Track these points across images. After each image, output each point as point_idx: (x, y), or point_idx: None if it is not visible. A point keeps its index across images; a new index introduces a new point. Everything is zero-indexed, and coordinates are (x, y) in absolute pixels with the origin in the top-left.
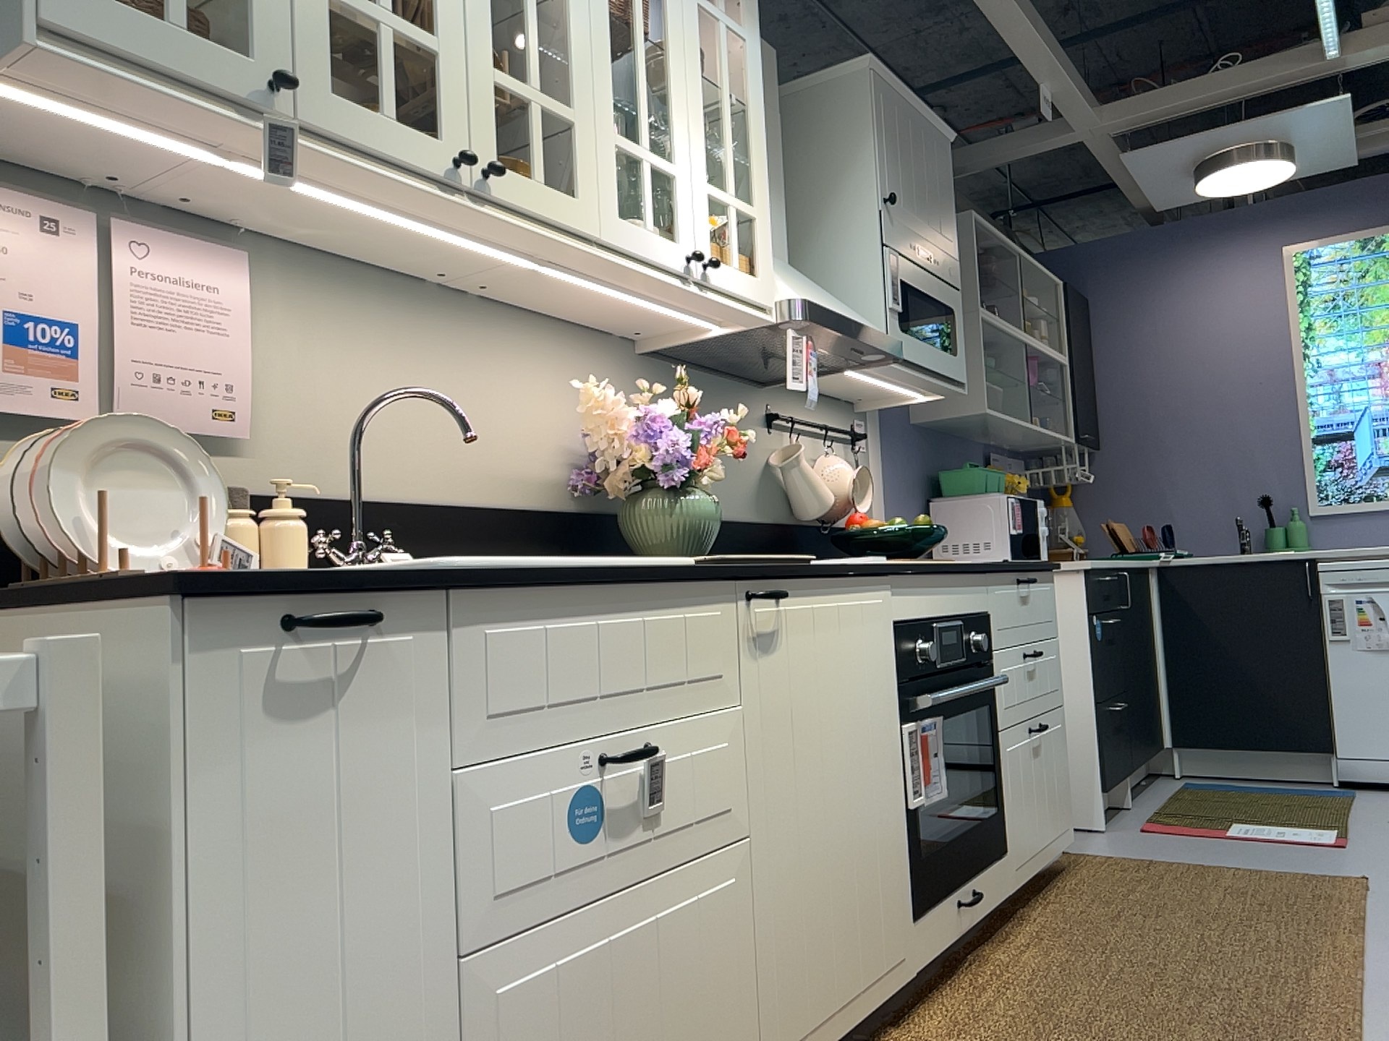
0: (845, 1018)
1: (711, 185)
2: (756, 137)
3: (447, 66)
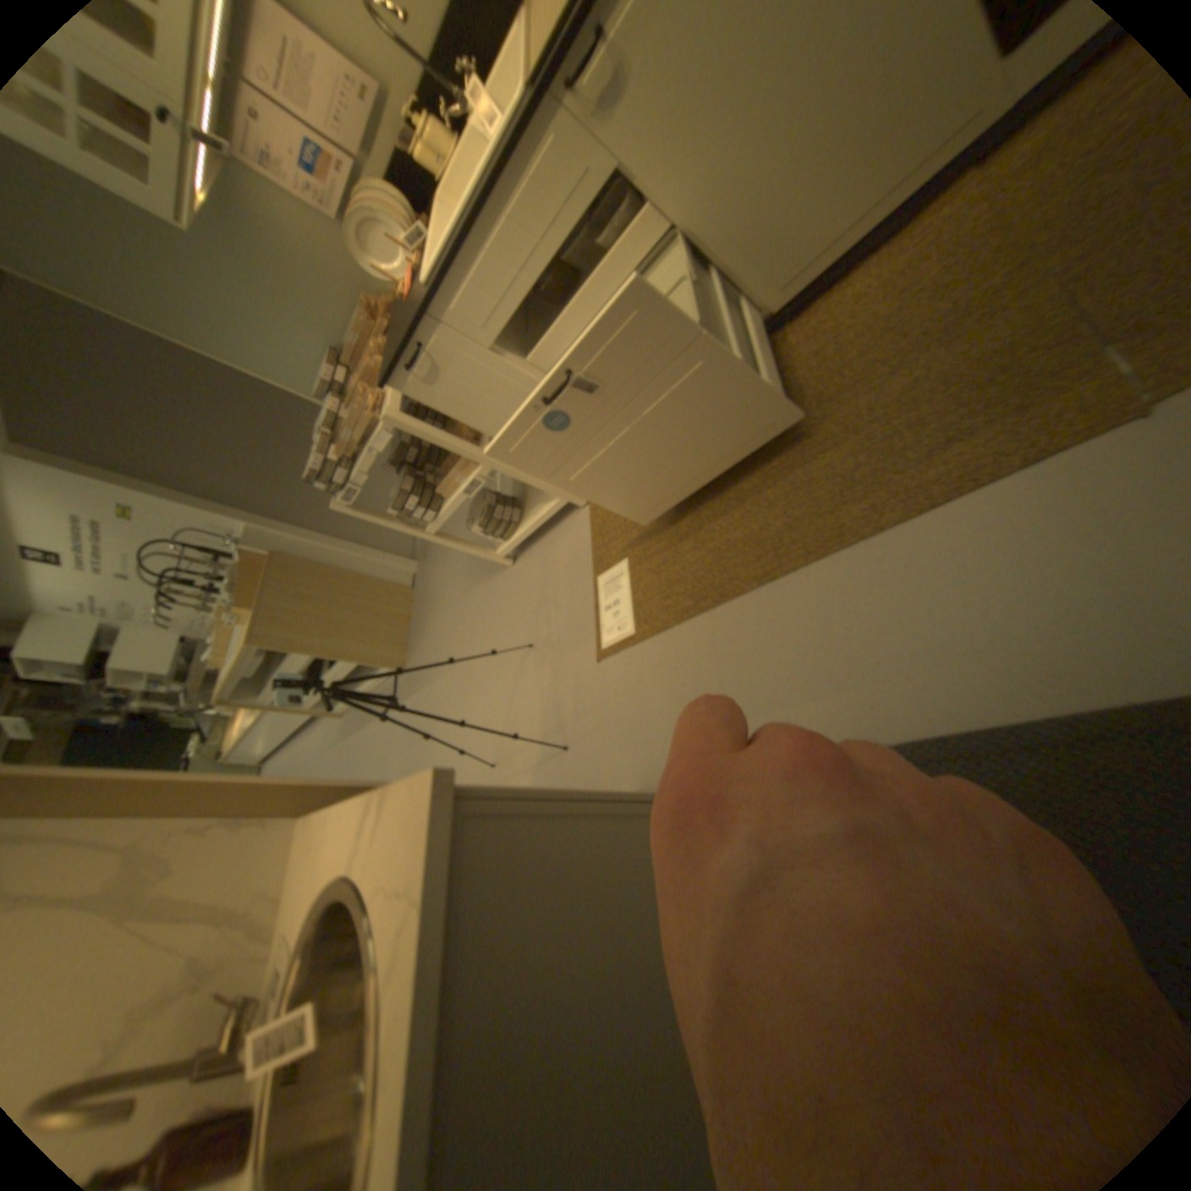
0: (865, 223)
1: None
2: None
3: None
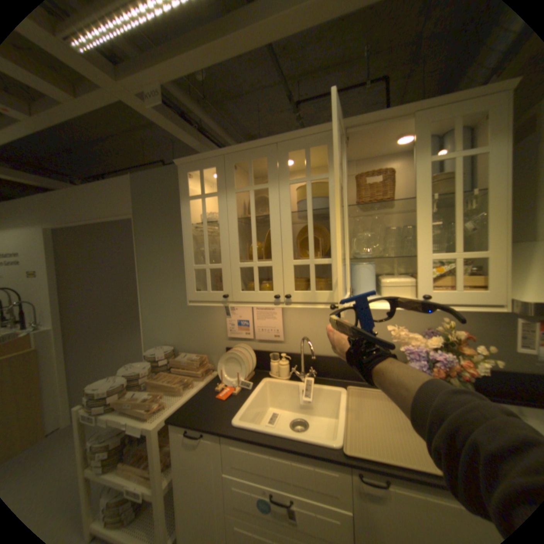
0: None
1: (435, 254)
2: (493, 208)
3: (275, 268)
